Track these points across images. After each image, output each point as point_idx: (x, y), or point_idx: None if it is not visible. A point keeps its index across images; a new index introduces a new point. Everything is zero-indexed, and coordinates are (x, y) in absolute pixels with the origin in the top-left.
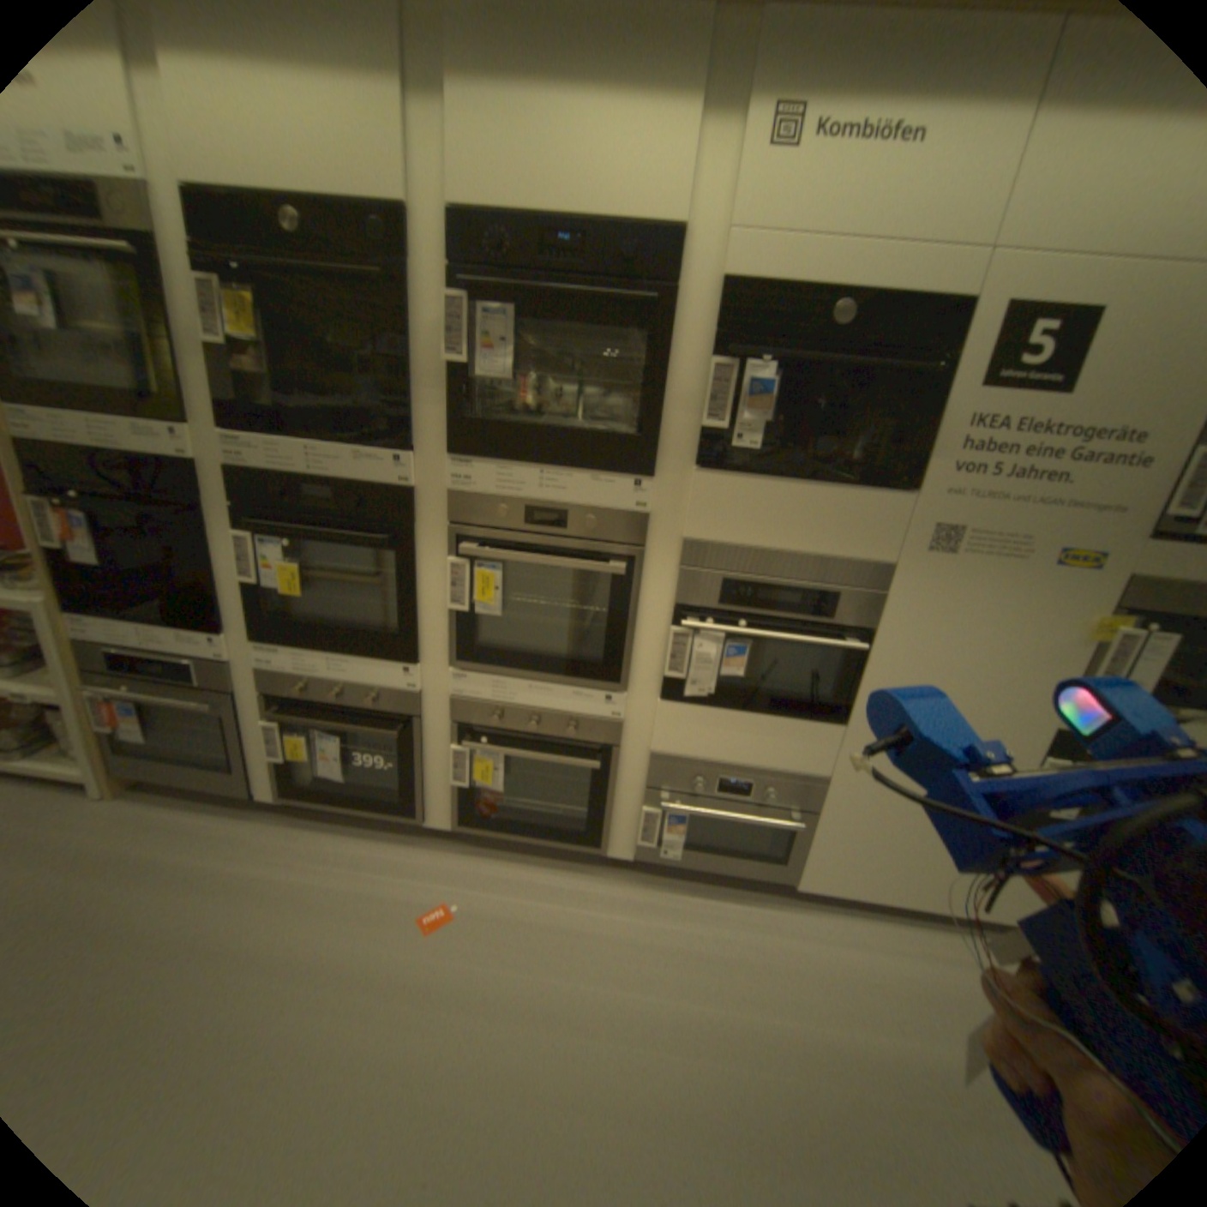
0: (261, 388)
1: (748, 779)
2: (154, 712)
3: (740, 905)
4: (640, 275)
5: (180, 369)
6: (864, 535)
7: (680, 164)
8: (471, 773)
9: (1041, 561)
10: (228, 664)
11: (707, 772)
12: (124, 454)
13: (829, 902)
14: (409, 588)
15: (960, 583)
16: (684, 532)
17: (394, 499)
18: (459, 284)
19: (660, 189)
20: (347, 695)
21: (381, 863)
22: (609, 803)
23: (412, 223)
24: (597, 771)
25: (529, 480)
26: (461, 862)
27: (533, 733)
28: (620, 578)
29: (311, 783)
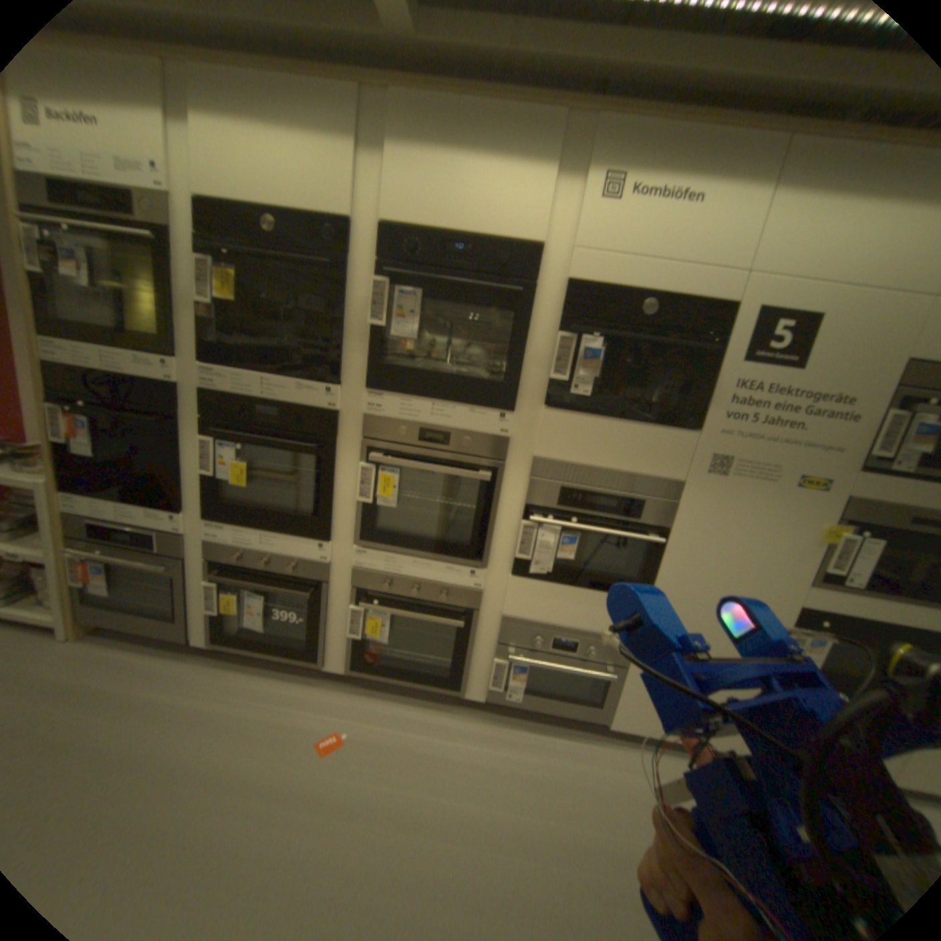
0: (232, 334)
1: (575, 639)
2: (117, 571)
3: (566, 739)
4: (510, 273)
5: (175, 318)
6: (663, 460)
7: (541, 204)
8: (364, 627)
9: (787, 484)
10: (182, 535)
11: (545, 632)
12: (124, 375)
13: (634, 740)
14: (327, 483)
15: (730, 497)
16: (534, 451)
17: (324, 418)
18: (385, 272)
19: (527, 219)
20: (274, 562)
21: (288, 697)
22: (468, 655)
23: (354, 230)
24: (460, 630)
25: (424, 409)
26: (350, 698)
27: (414, 597)
28: (486, 482)
29: (237, 631)
